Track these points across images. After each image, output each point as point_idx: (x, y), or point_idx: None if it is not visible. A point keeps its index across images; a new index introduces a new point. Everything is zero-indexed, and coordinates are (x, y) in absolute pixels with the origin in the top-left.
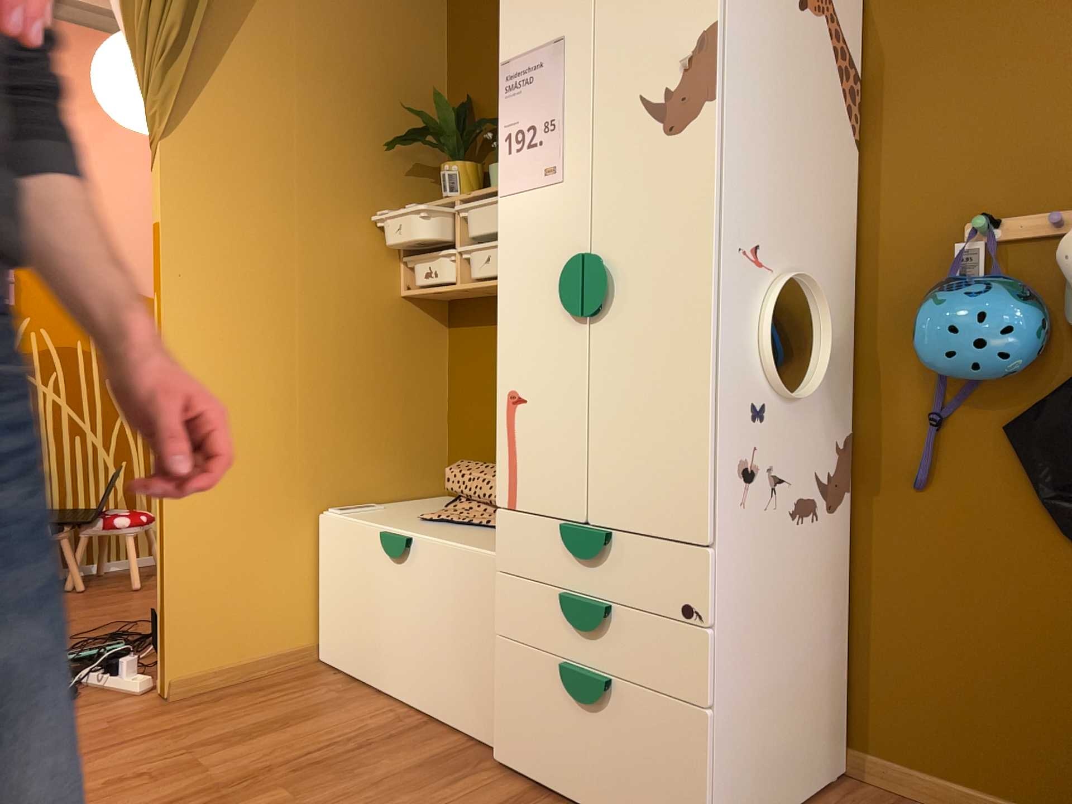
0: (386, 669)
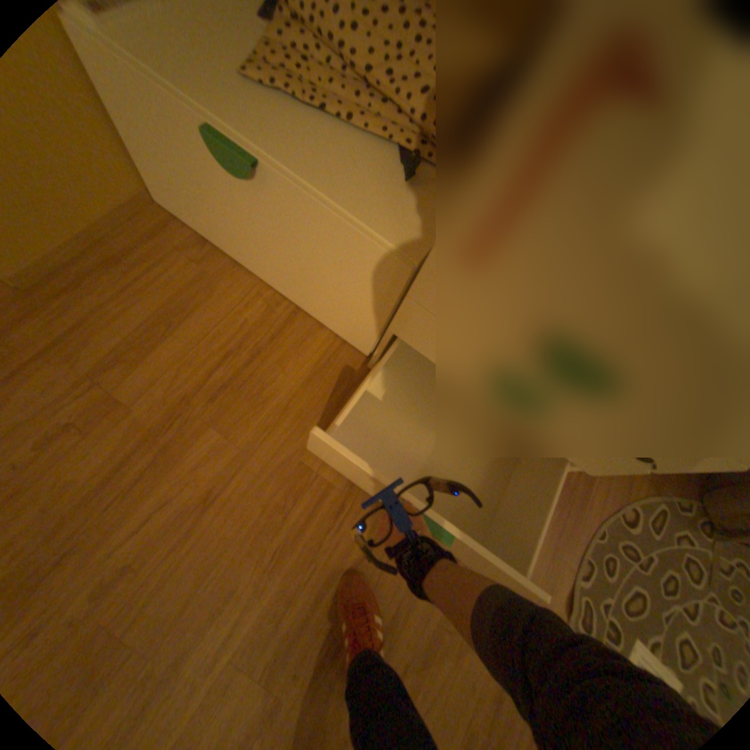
0: (243, 253)
